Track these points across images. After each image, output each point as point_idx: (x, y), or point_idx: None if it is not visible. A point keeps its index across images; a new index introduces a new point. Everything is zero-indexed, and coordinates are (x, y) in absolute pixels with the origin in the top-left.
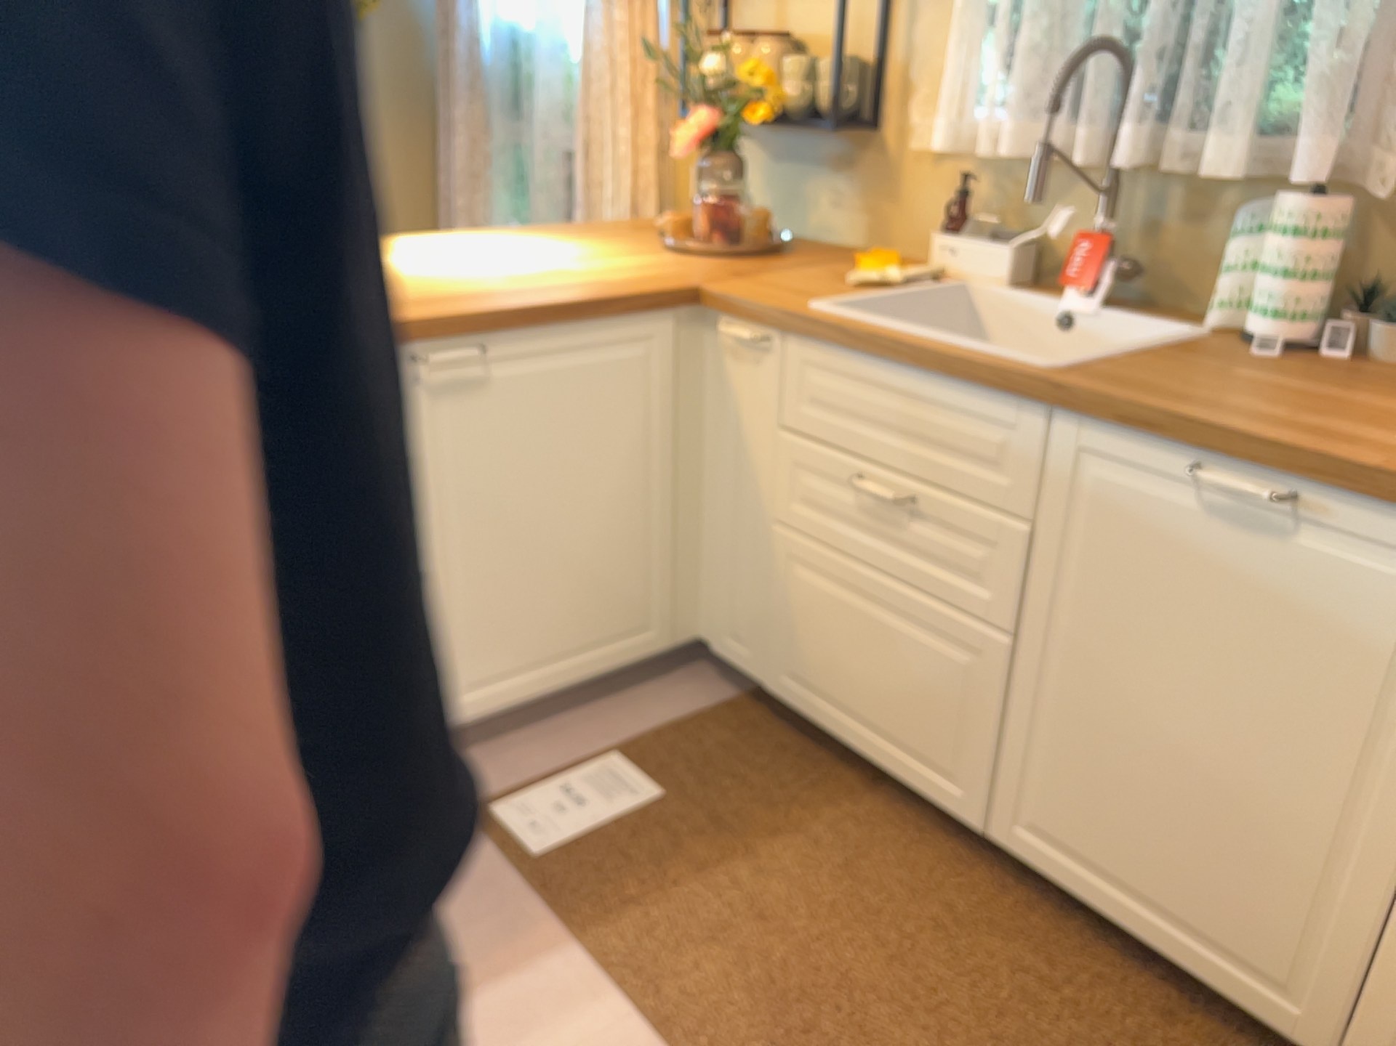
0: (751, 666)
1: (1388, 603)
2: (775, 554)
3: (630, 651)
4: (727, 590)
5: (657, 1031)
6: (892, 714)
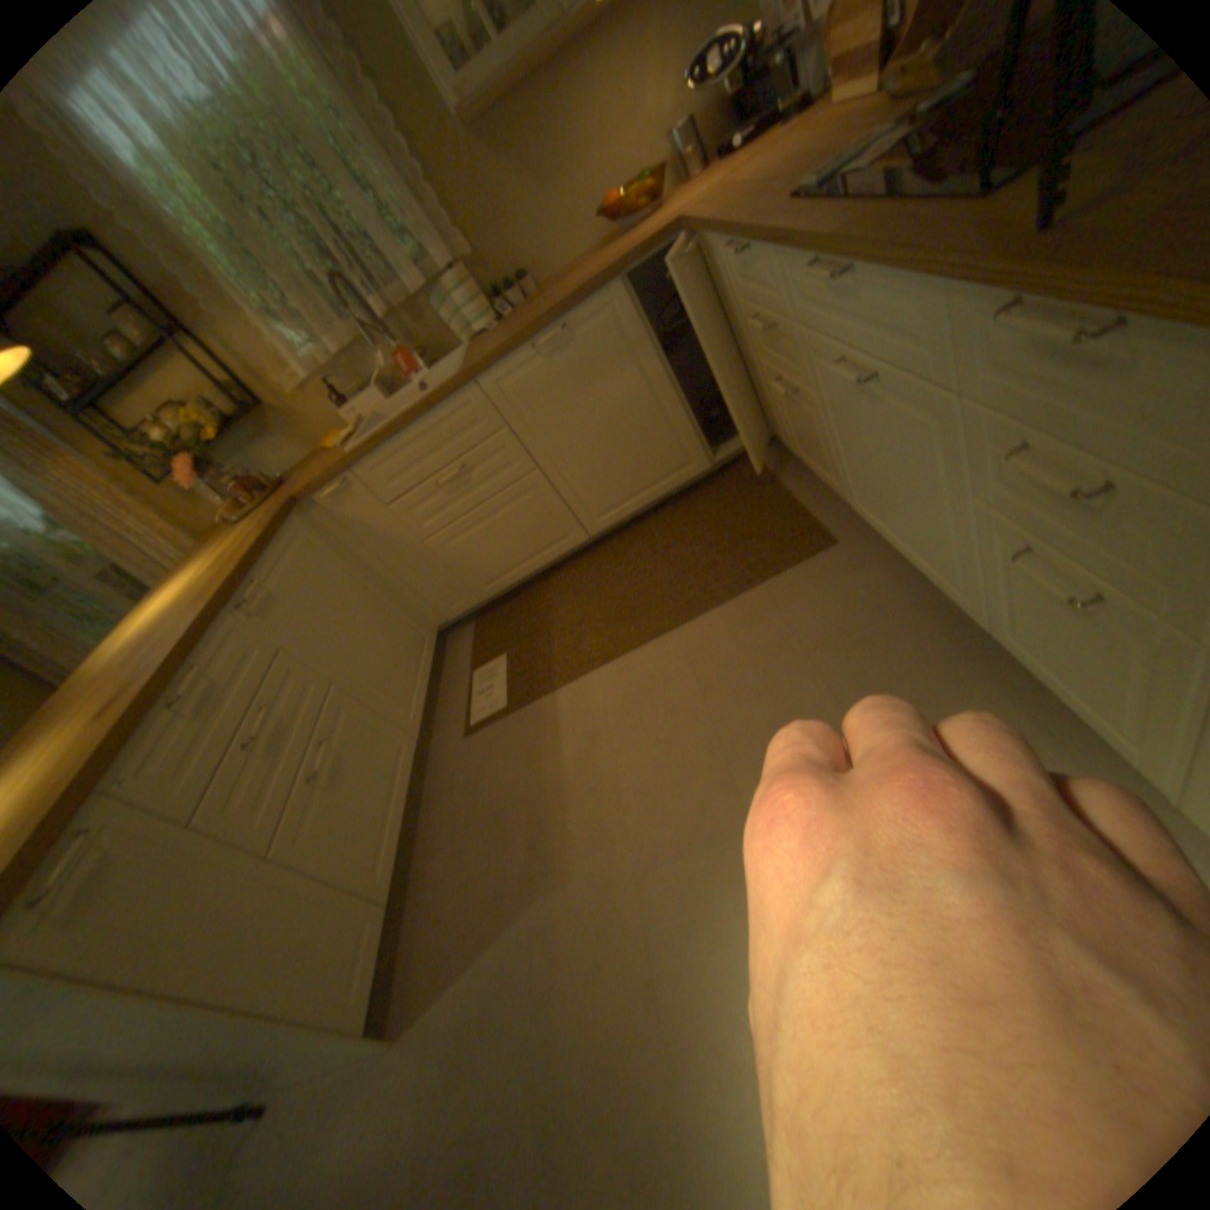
0: (470, 602)
1: (610, 326)
2: (436, 551)
3: (431, 648)
4: (433, 591)
5: (609, 659)
6: (530, 544)
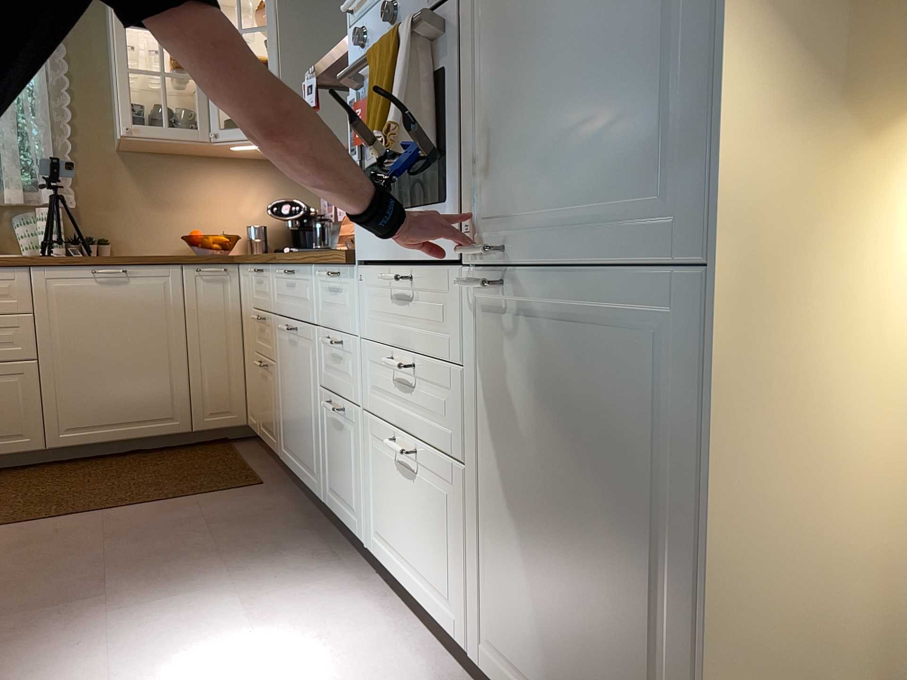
0: None
1: (158, 290)
2: None
3: None
4: None
5: (13, 524)
6: None
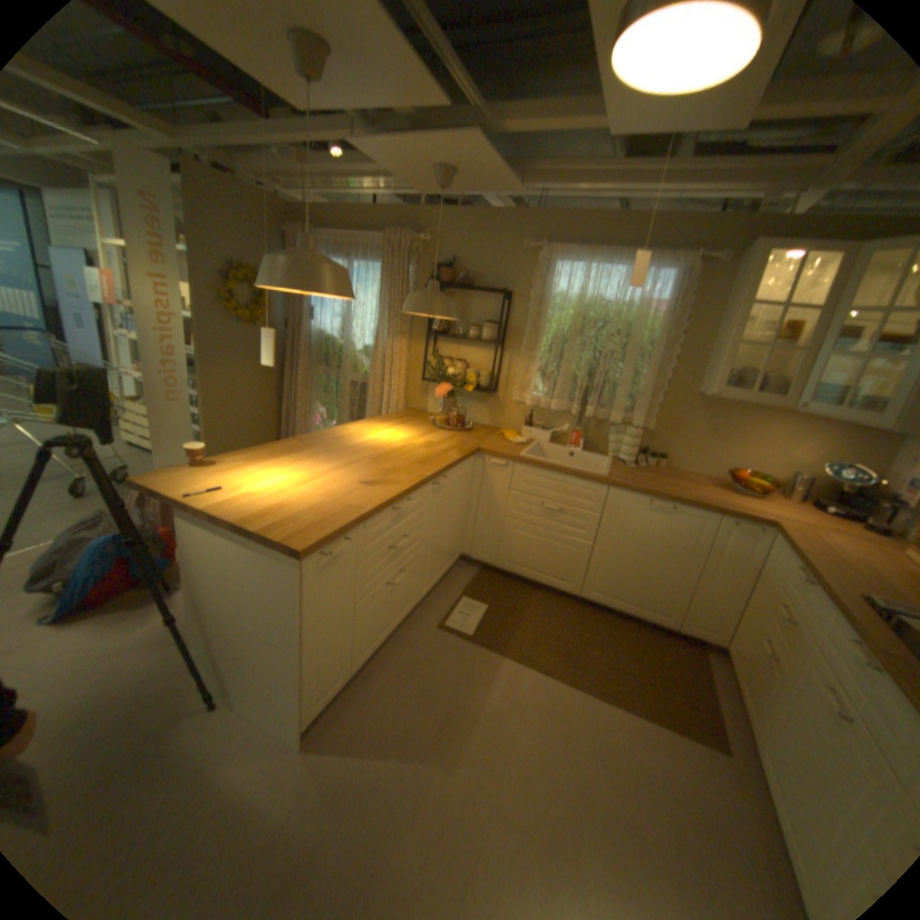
0: (489, 561)
1: (695, 529)
2: (503, 526)
3: (452, 563)
4: (479, 538)
5: (545, 675)
6: (548, 569)
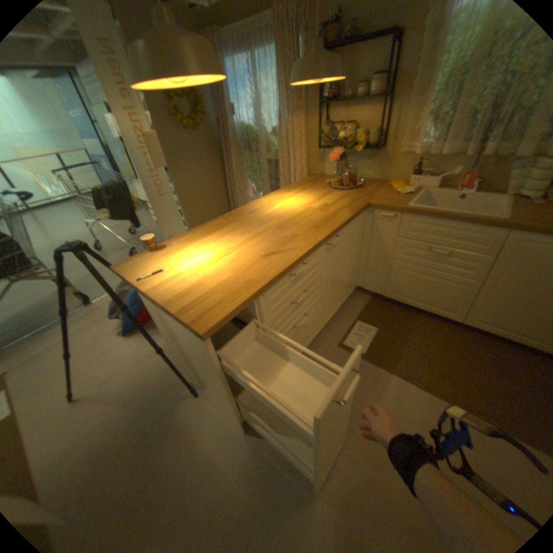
0: (379, 291)
1: None
2: (392, 267)
3: (348, 294)
4: (371, 275)
5: (428, 392)
6: (432, 300)
